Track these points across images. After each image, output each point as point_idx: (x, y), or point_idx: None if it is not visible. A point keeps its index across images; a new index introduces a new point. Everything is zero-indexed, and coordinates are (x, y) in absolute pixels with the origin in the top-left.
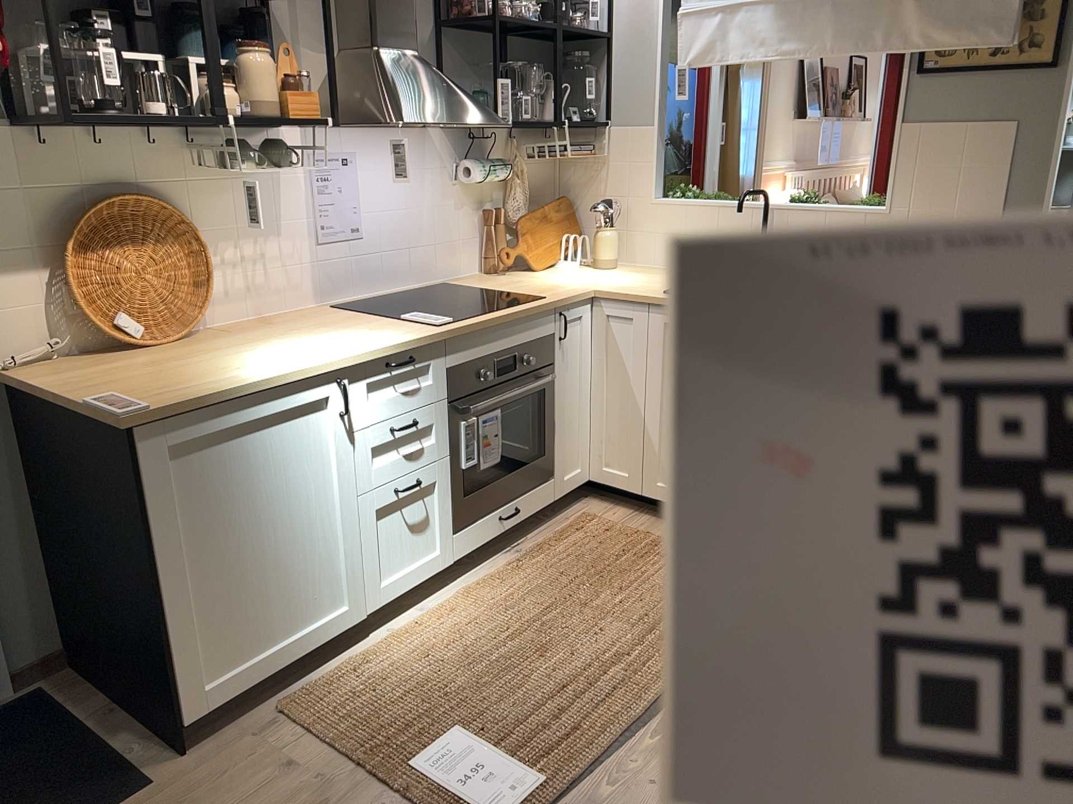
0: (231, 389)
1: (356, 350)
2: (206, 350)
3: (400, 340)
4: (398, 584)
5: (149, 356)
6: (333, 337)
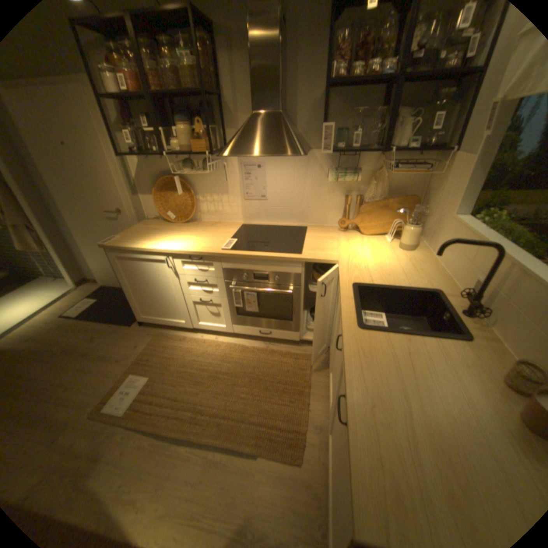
0: (127, 247)
1: (176, 248)
2: (174, 229)
3: (194, 250)
4: (205, 325)
5: (164, 226)
6: (197, 238)
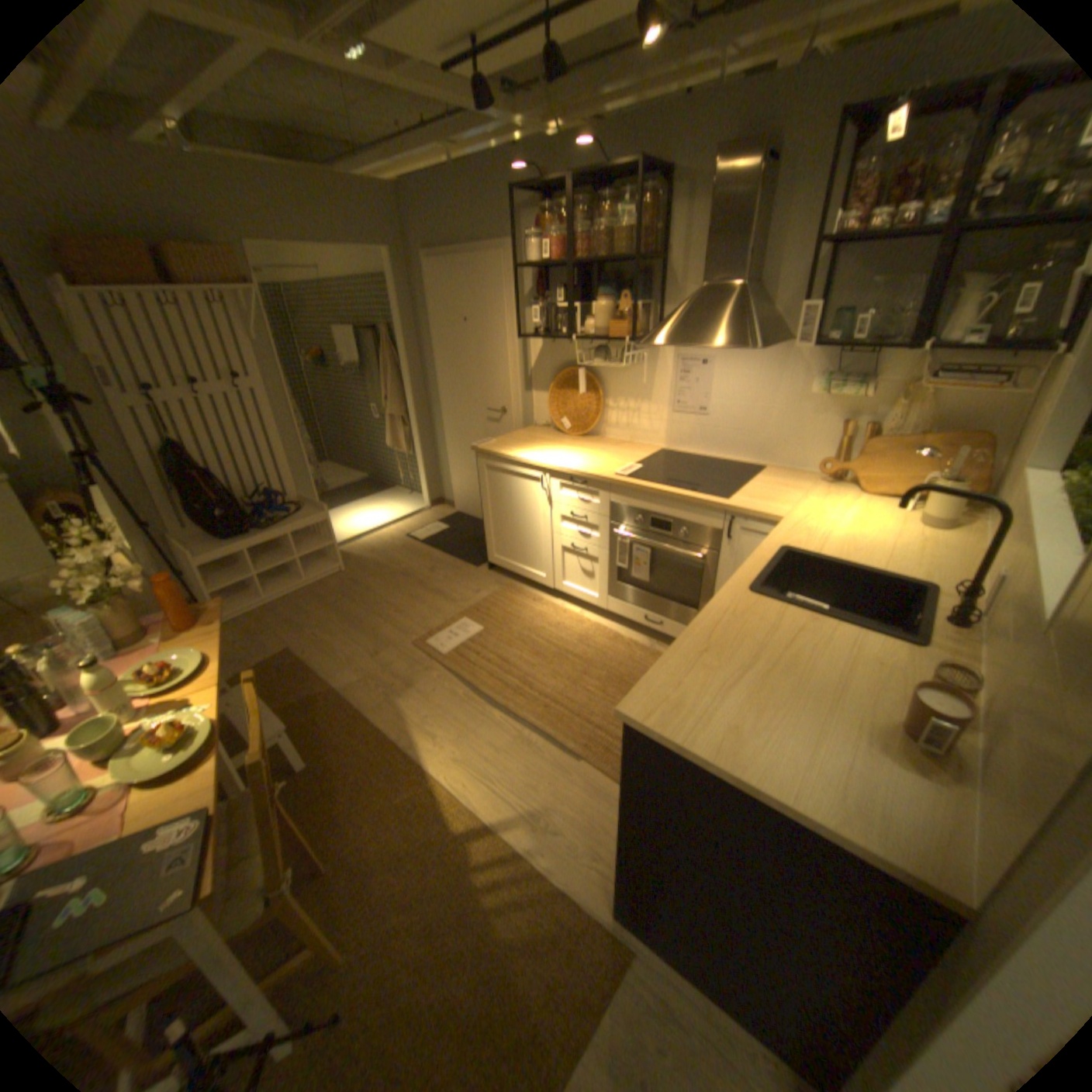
0: (501, 454)
1: (557, 464)
2: (564, 442)
3: (578, 470)
4: (570, 589)
5: (552, 437)
6: (587, 458)
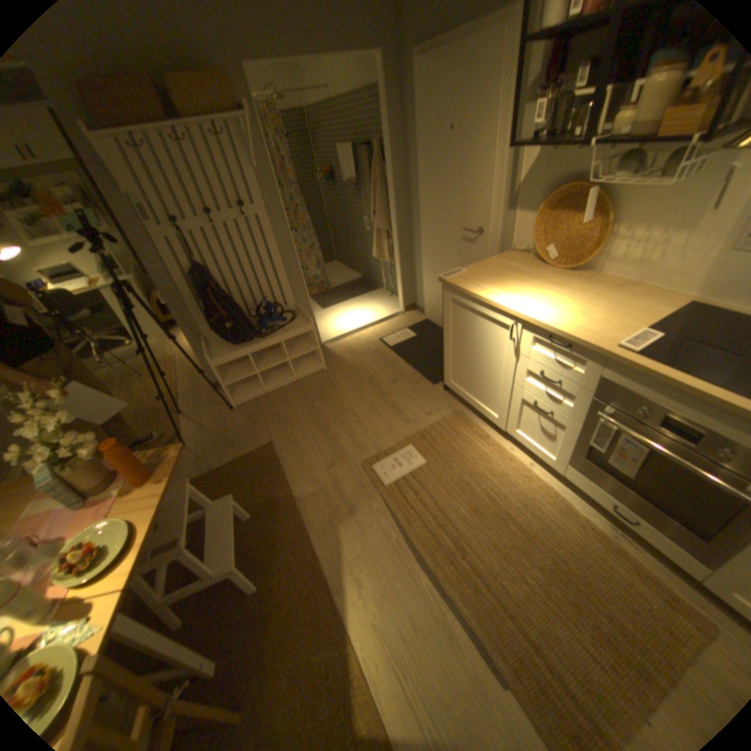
0: (469, 291)
1: (535, 315)
2: (546, 277)
3: (564, 329)
4: (524, 439)
5: (532, 267)
6: (578, 306)
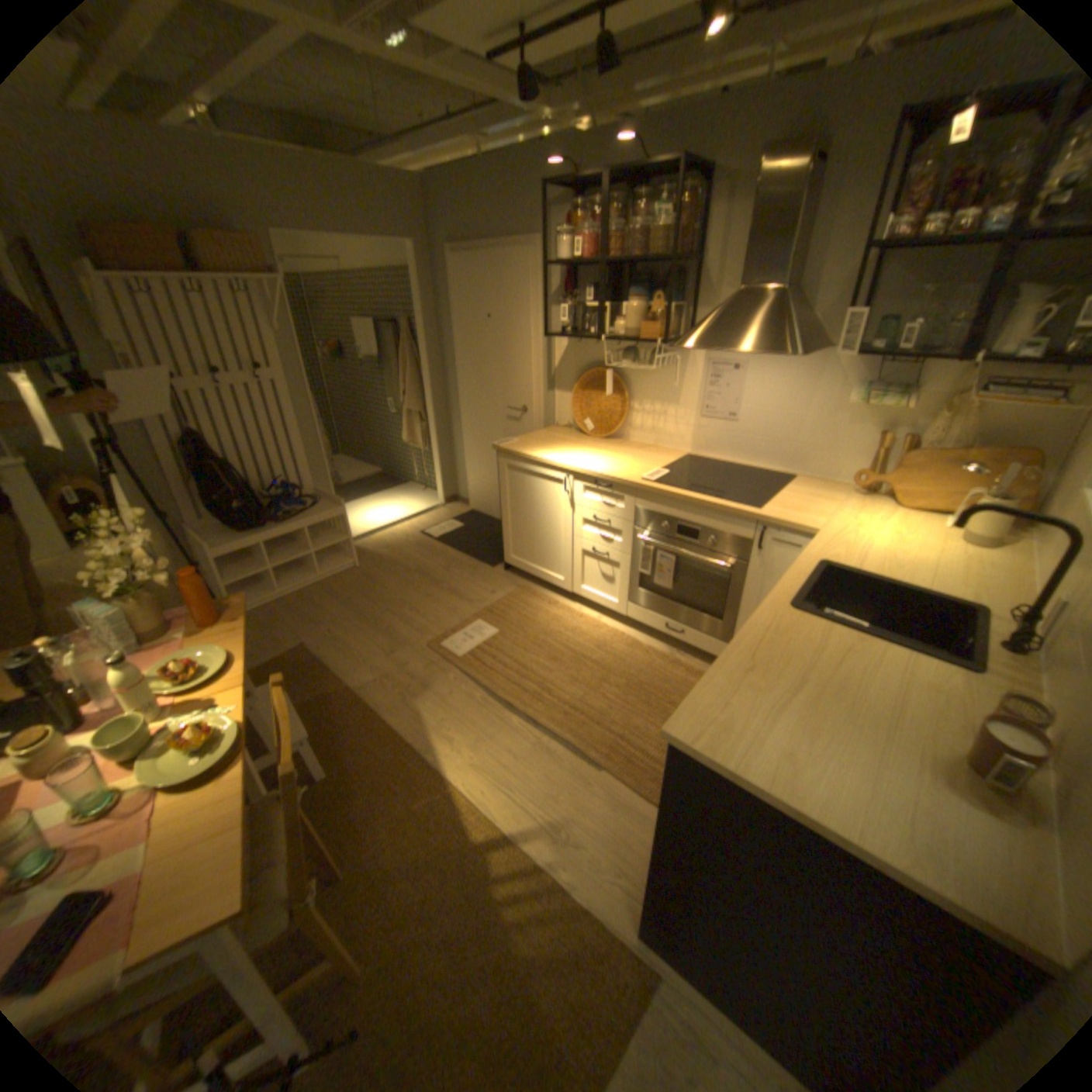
0: (523, 454)
1: (581, 467)
2: (586, 444)
3: (603, 474)
4: (589, 593)
5: (574, 438)
6: (612, 461)
